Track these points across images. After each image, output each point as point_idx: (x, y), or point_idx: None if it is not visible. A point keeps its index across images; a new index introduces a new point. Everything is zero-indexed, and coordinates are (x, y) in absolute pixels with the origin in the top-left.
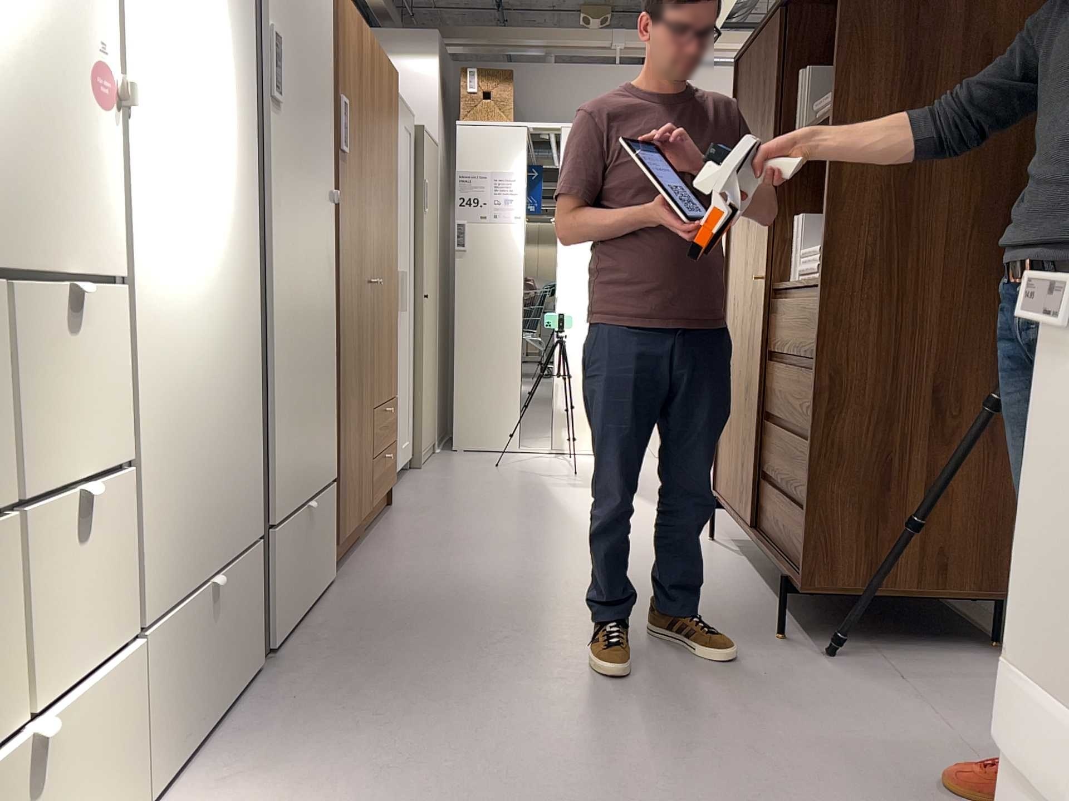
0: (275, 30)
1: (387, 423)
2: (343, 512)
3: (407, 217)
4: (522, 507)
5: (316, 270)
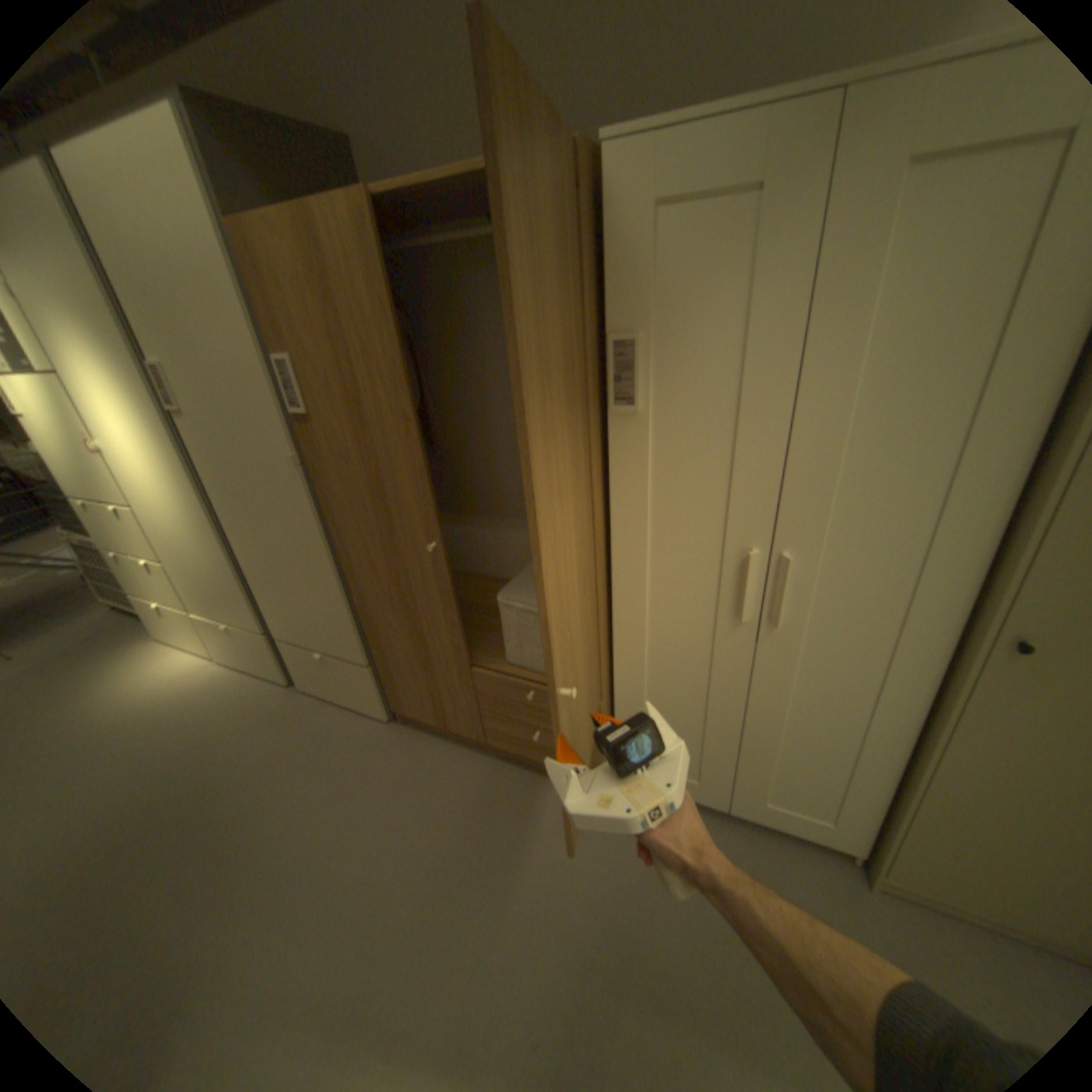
0: (154, 362)
1: (547, 710)
2: (397, 698)
3: (931, 434)
4: (551, 1001)
5: (282, 519)
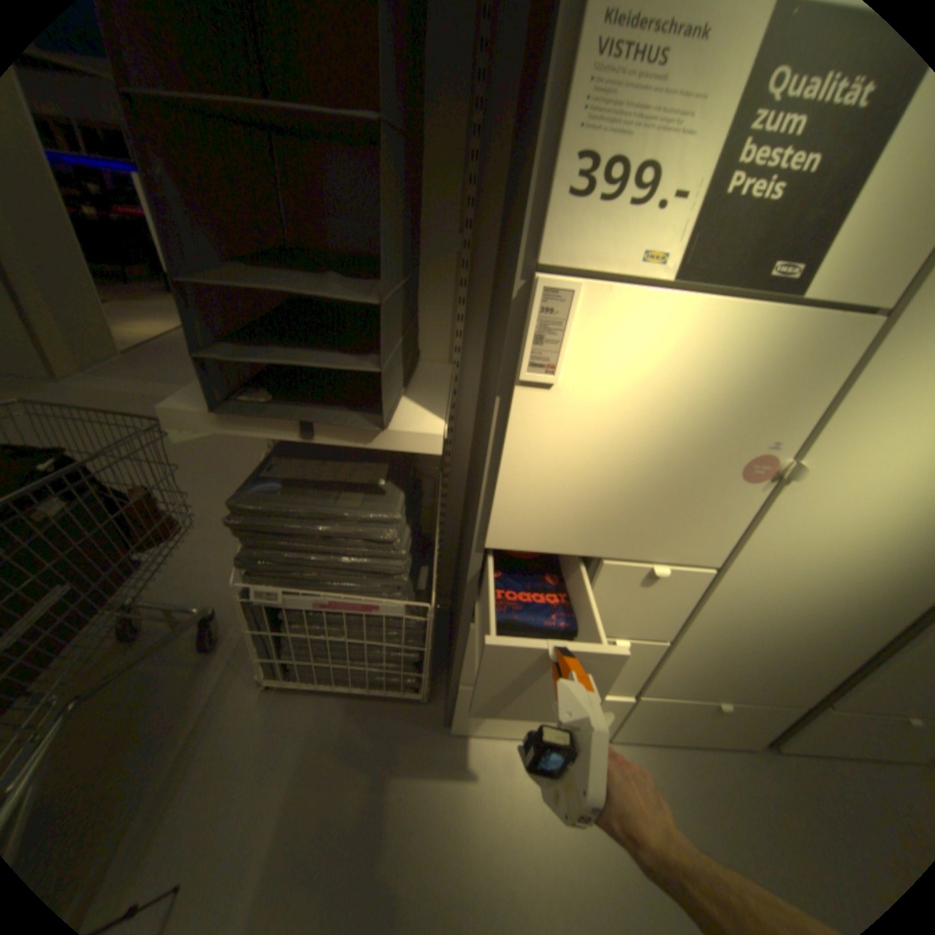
0: None
1: None
2: None
3: None
4: None
5: None
